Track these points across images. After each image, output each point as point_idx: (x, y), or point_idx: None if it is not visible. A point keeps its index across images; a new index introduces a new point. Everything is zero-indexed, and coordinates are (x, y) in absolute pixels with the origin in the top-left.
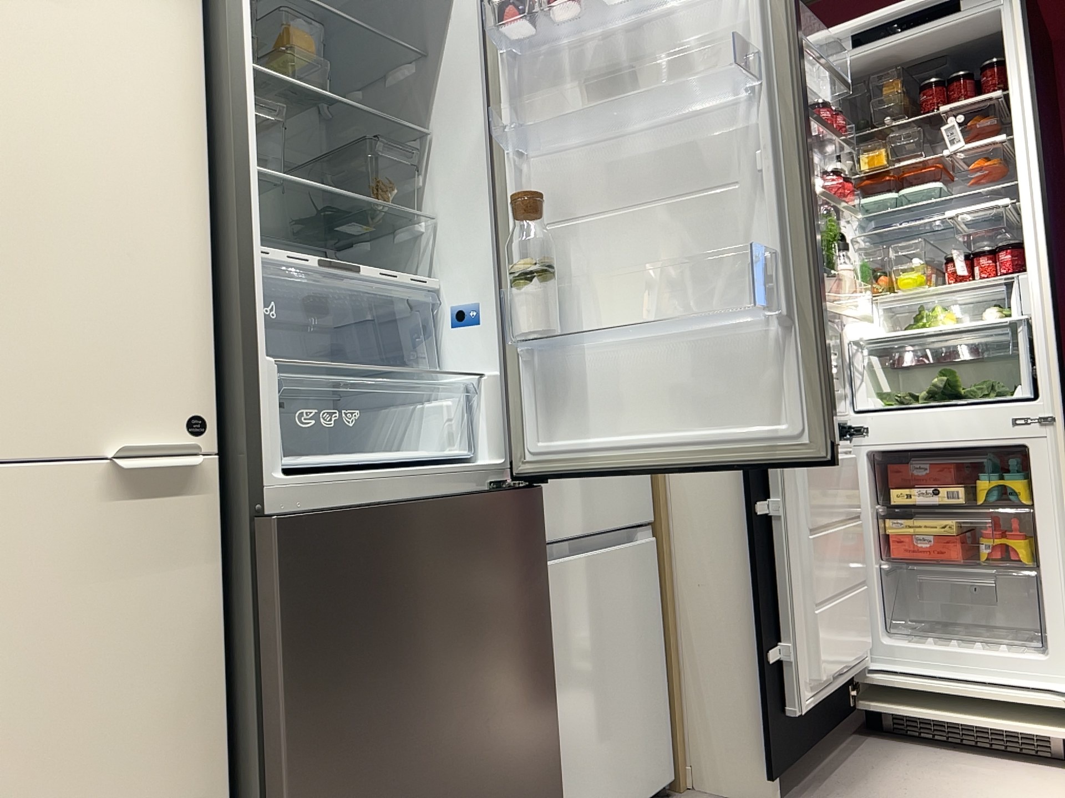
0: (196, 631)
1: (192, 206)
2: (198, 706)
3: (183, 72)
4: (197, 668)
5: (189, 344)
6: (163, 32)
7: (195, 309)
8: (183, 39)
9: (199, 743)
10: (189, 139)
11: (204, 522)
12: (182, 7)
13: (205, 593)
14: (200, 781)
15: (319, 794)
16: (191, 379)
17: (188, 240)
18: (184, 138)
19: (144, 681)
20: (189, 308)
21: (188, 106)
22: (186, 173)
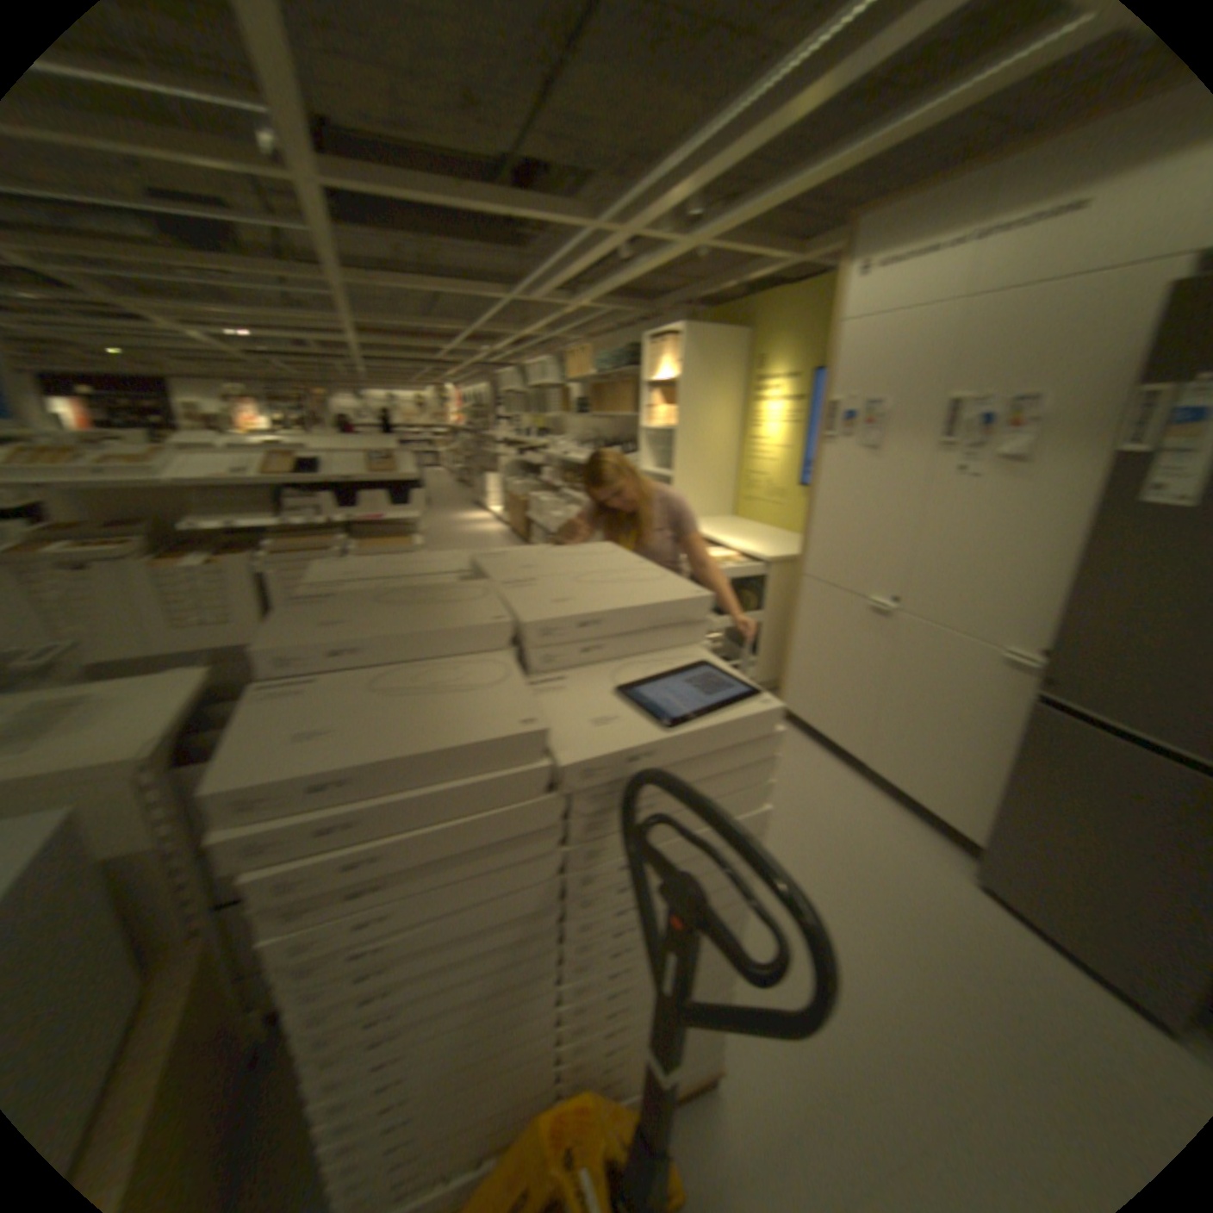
0: (1023, 725)
1: (1081, 562)
2: (1015, 748)
3: (1099, 499)
4: (1019, 736)
5: (1058, 620)
6: (1094, 481)
7: (1066, 607)
8: (1105, 482)
9: (1011, 760)
10: (1091, 531)
11: (1040, 690)
12: (1110, 466)
13: (1031, 714)
14: (1008, 771)
15: (1020, 806)
16: (1054, 634)
17: (1073, 577)
18: (1088, 531)
19: (999, 726)
20: (1063, 606)
21: (1096, 515)
22: (1083, 547)
